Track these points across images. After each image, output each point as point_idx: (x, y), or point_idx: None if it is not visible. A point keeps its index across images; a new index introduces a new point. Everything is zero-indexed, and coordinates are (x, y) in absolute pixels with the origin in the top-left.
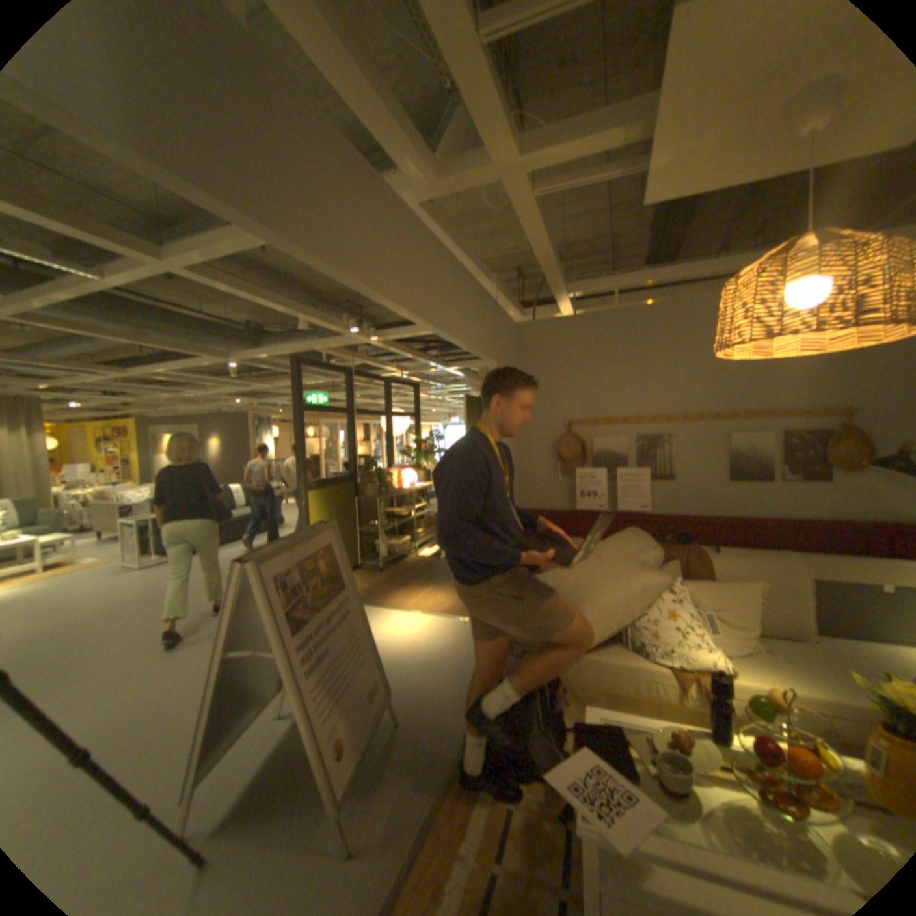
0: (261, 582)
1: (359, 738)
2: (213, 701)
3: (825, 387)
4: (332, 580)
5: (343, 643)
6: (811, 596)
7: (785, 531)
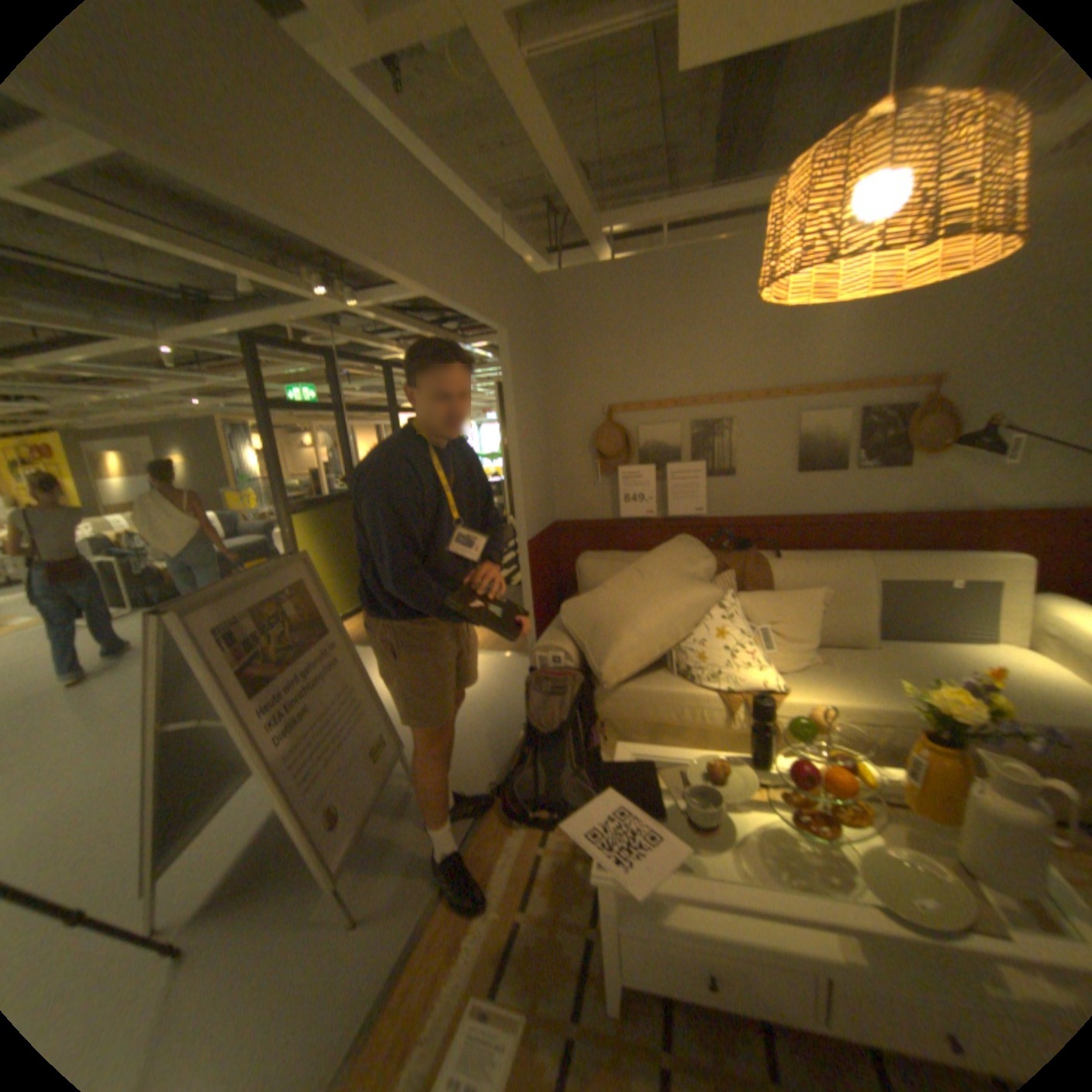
0: (189, 638)
1: (361, 801)
2: (157, 784)
3: (913, 349)
4: (308, 625)
5: (330, 699)
6: (876, 599)
7: (856, 528)
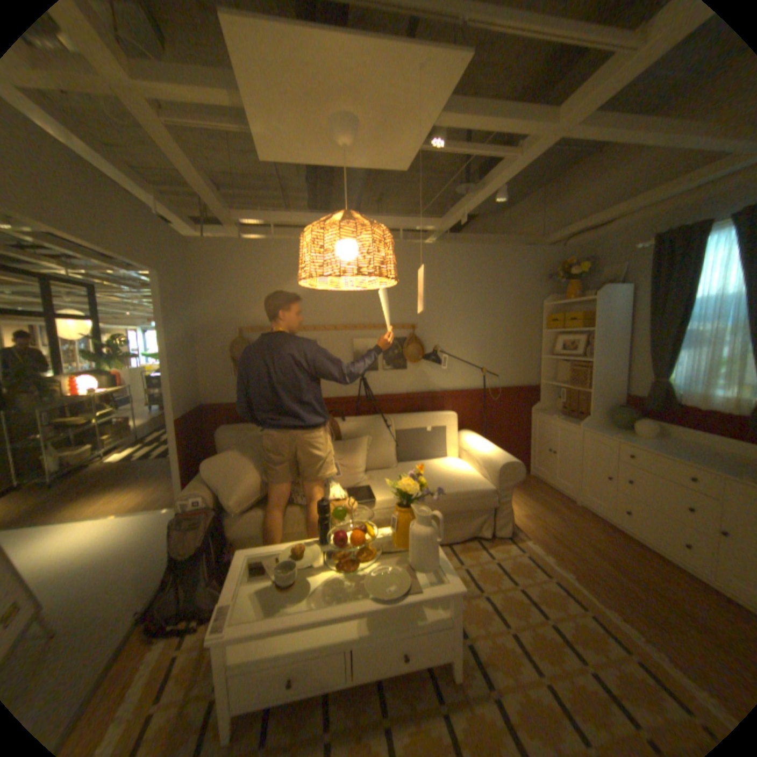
0: None
1: None
2: None
3: (402, 311)
4: None
5: None
6: (392, 439)
7: (384, 401)
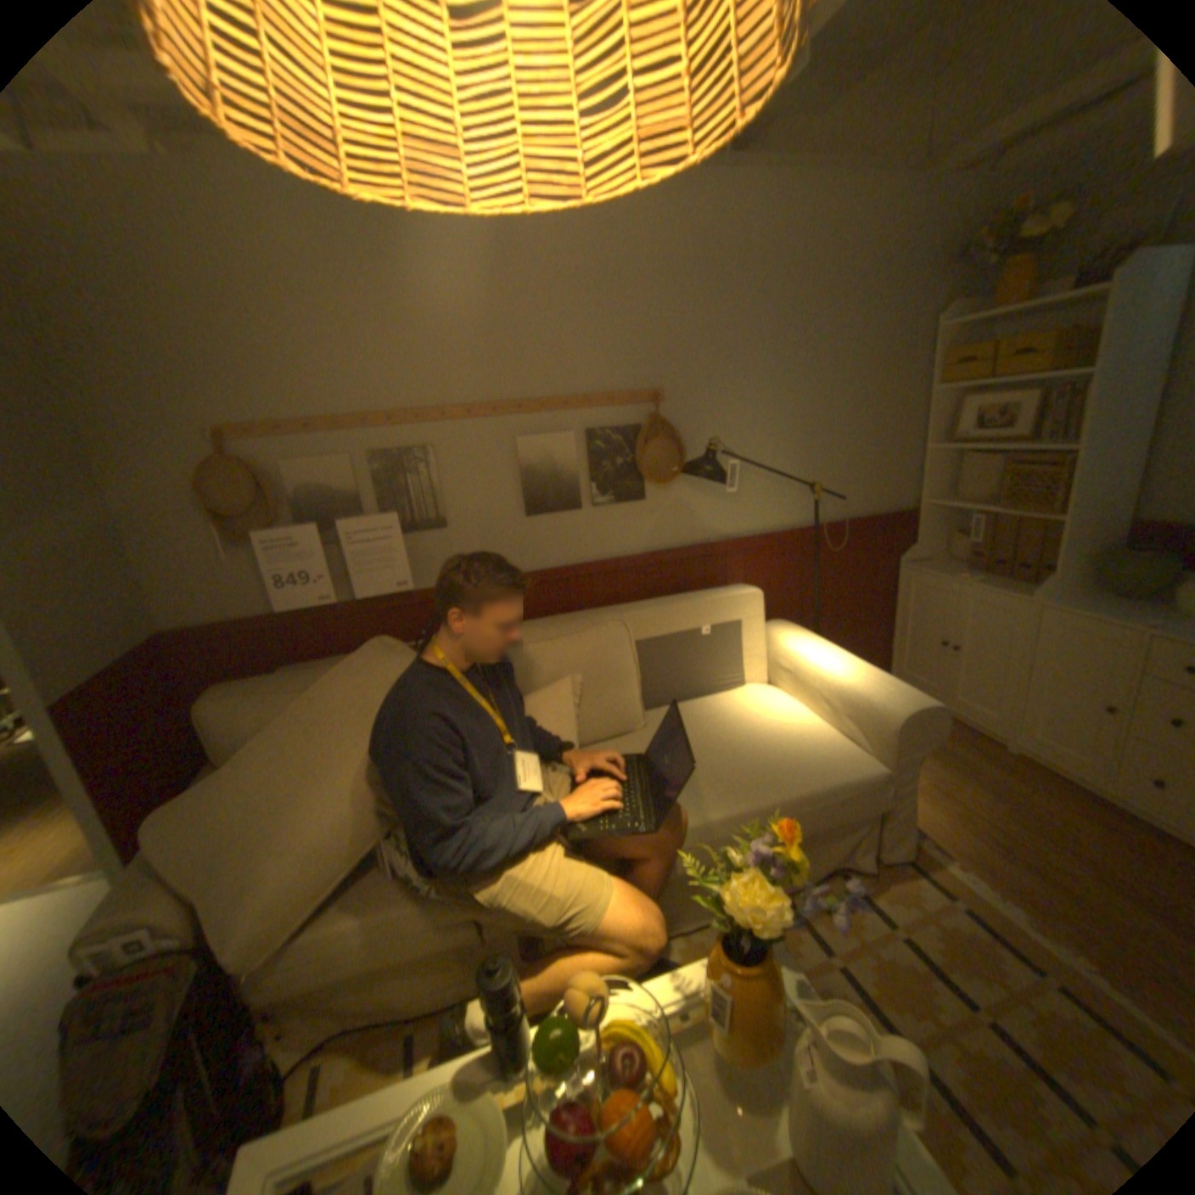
0: None
1: None
2: None
3: (627, 359)
4: None
5: None
6: (634, 670)
7: (602, 578)
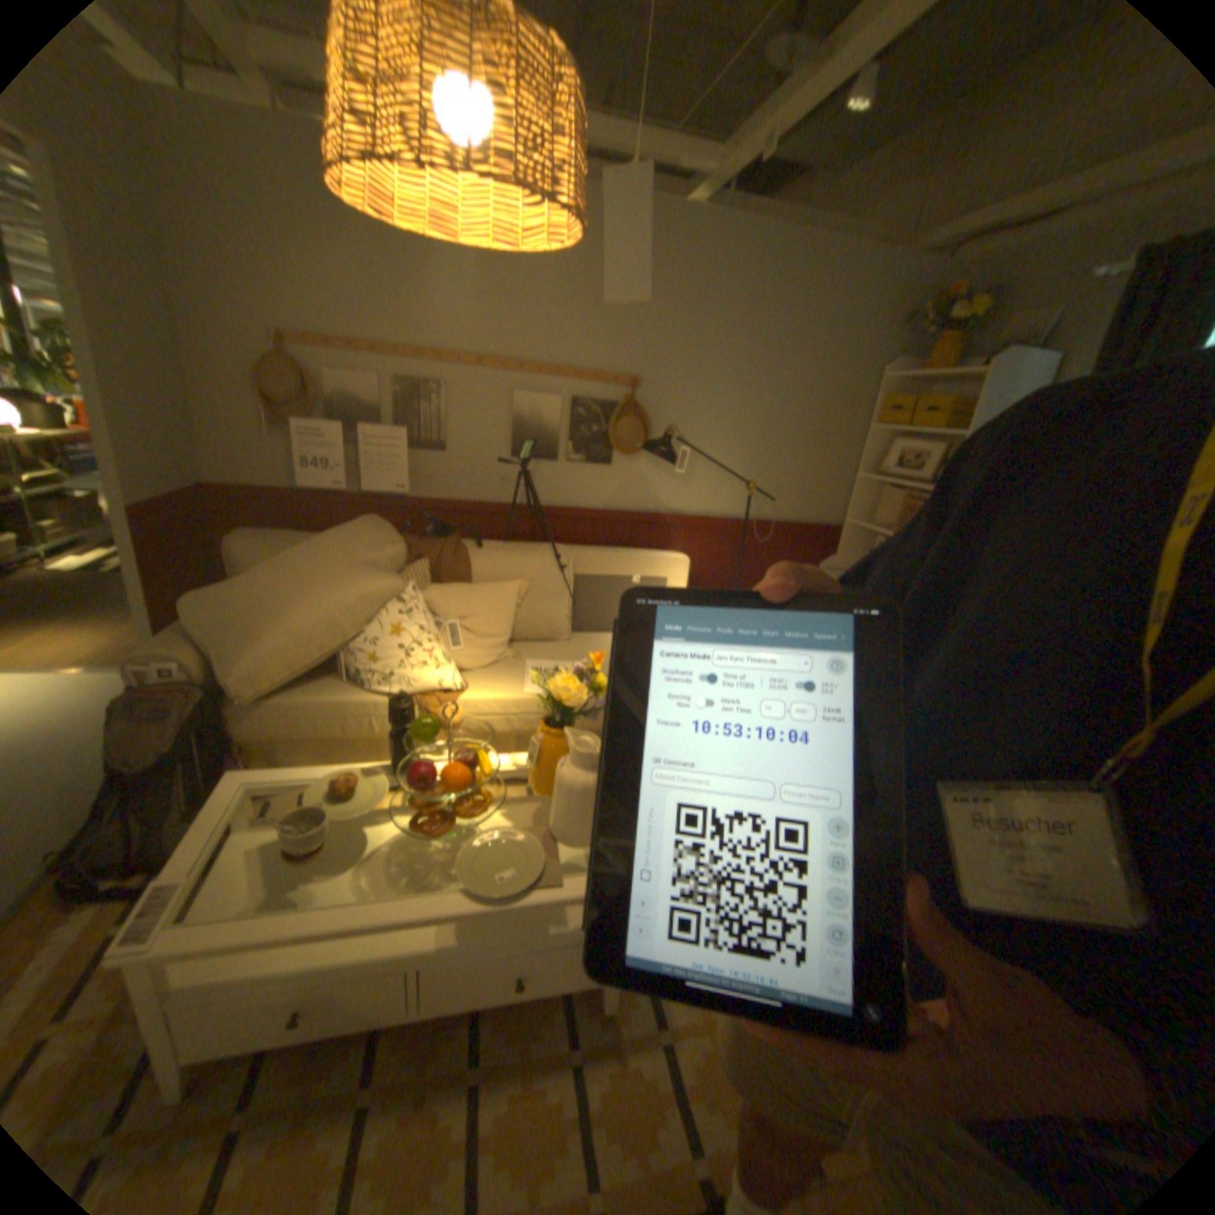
0: None
1: None
2: None
3: (617, 345)
4: None
5: None
6: (567, 591)
7: (563, 521)
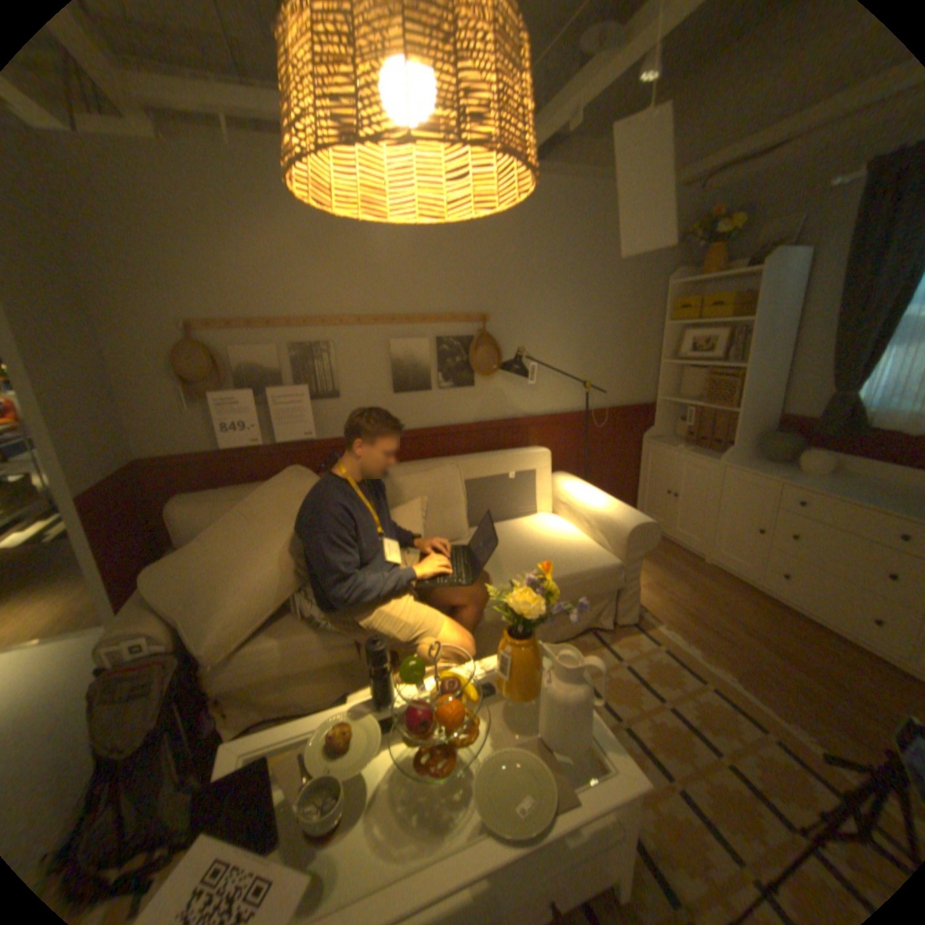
0: None
1: None
2: None
3: (465, 293)
4: None
5: None
6: (462, 498)
7: (443, 439)
